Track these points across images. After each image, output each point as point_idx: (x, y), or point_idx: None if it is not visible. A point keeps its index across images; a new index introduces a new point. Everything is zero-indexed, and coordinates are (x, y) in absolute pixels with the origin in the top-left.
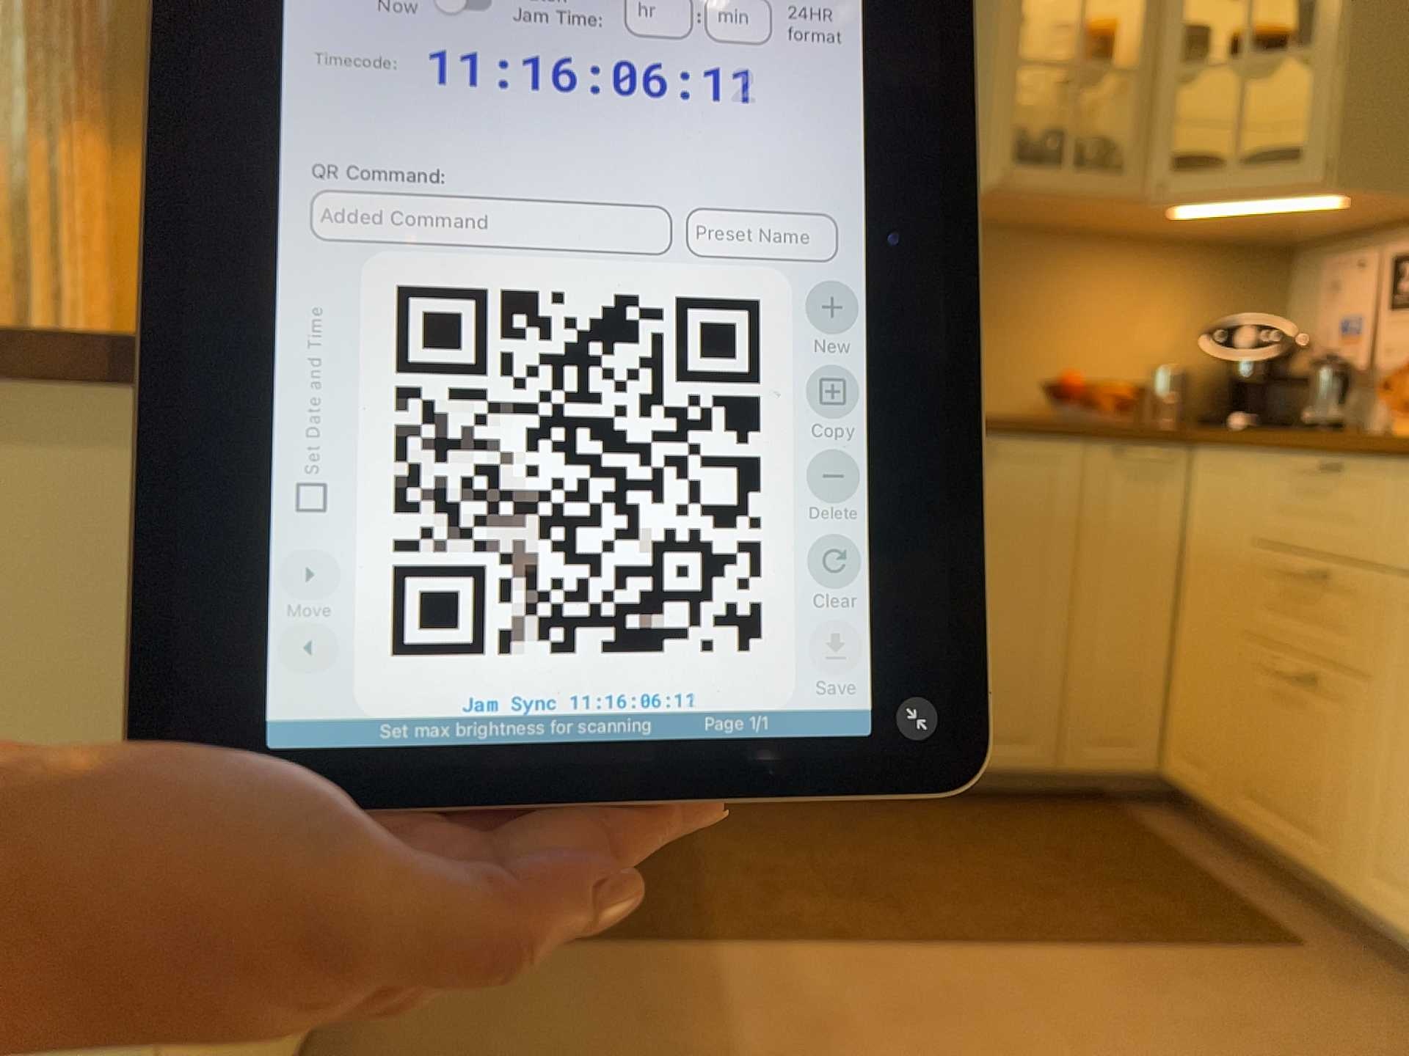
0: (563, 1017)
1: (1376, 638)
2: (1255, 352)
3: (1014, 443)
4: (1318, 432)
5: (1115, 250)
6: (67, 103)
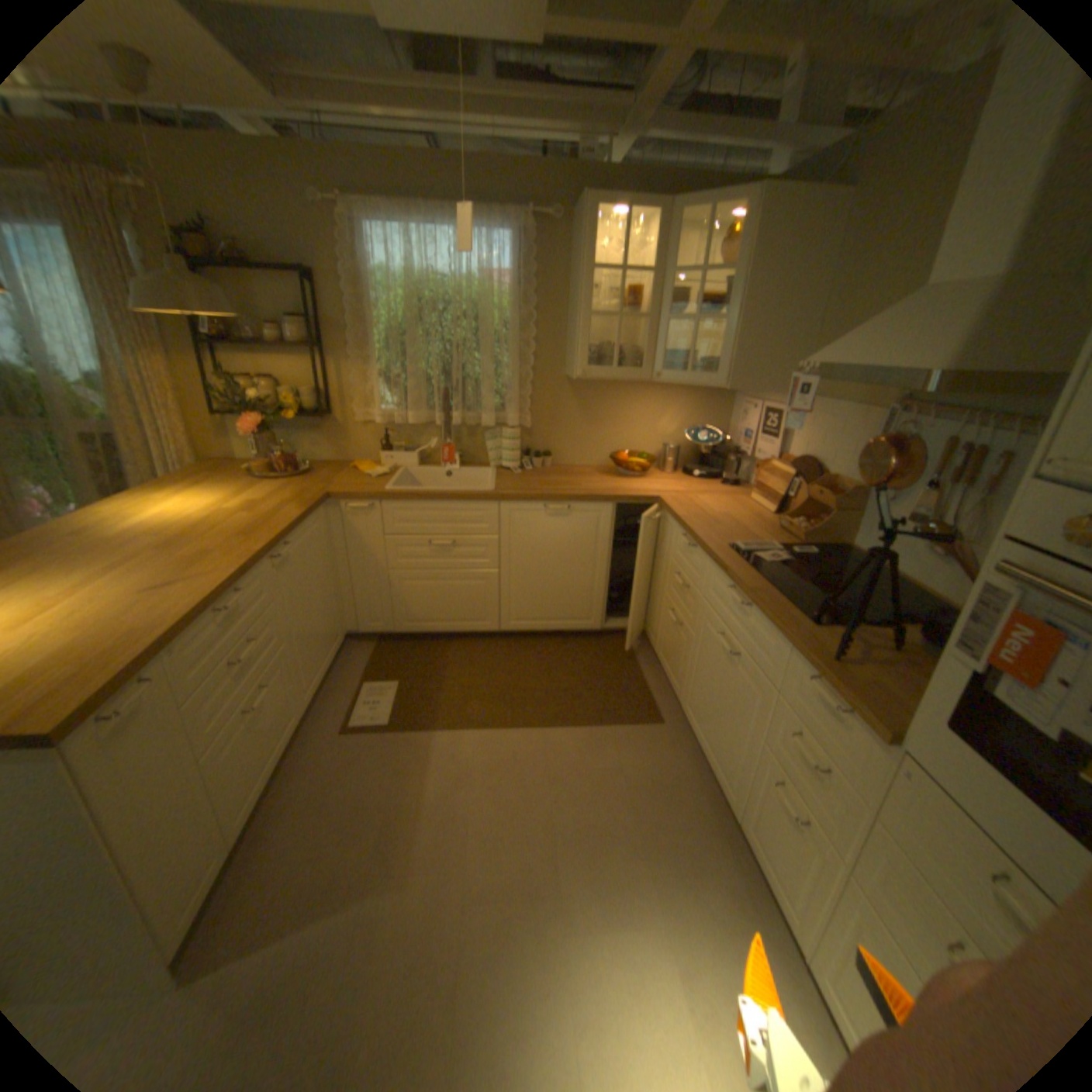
0: (367, 772)
1: (696, 620)
2: (702, 446)
3: (579, 506)
4: (694, 521)
5: (650, 388)
6: (135, 341)
